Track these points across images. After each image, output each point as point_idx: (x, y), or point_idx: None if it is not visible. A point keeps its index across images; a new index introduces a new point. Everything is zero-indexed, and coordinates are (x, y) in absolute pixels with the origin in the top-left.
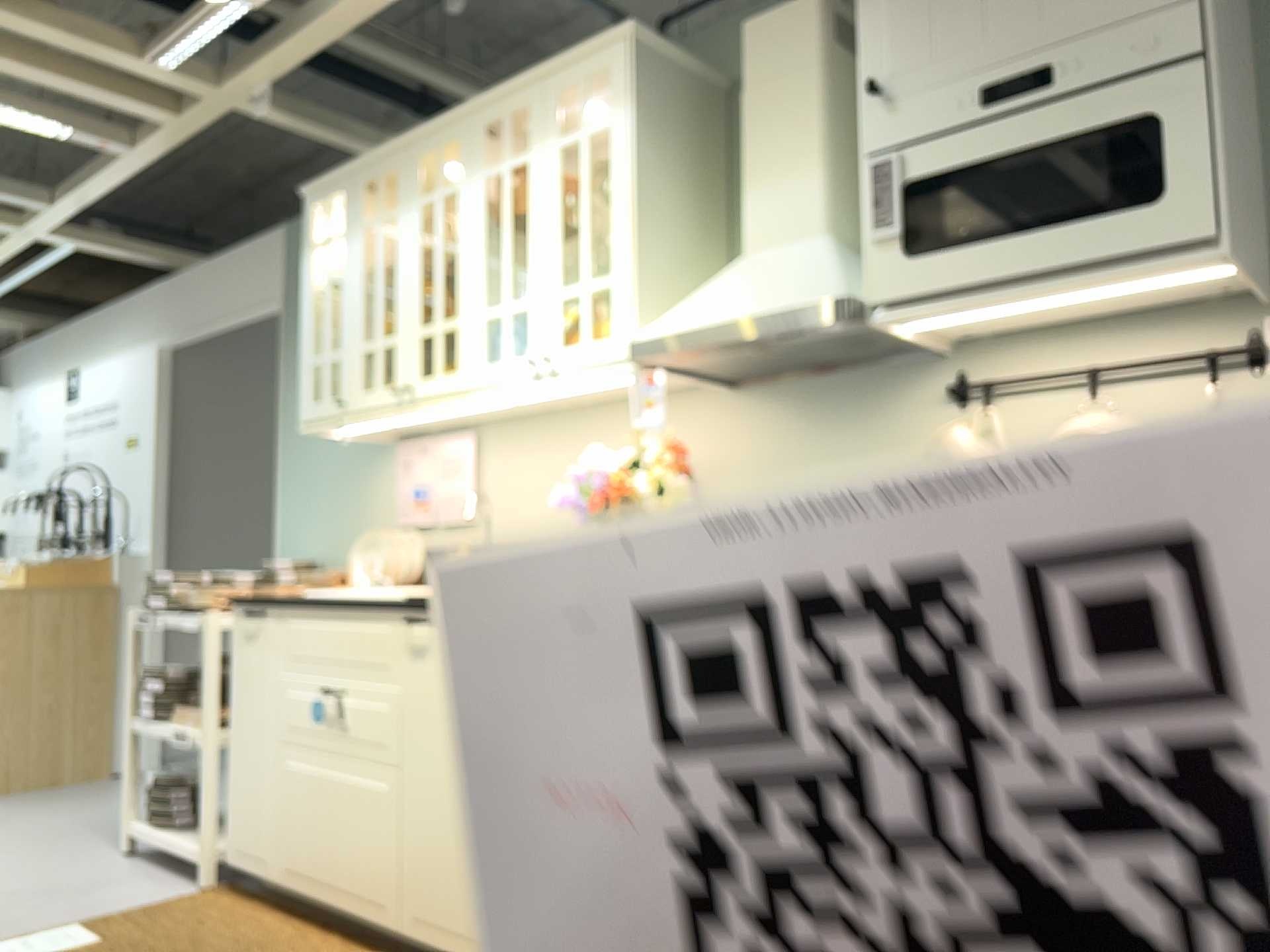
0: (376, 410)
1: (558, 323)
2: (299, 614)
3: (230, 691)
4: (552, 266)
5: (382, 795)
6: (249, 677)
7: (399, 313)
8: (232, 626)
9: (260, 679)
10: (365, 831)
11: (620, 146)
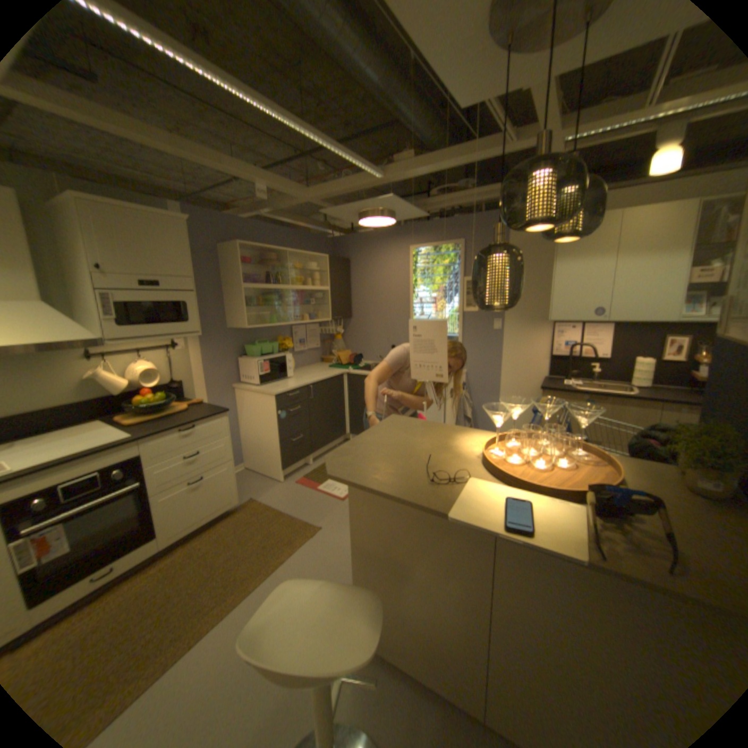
0: None
1: None
2: None
3: None
4: None
5: None
6: None
7: None
8: None
9: None
10: None
11: None
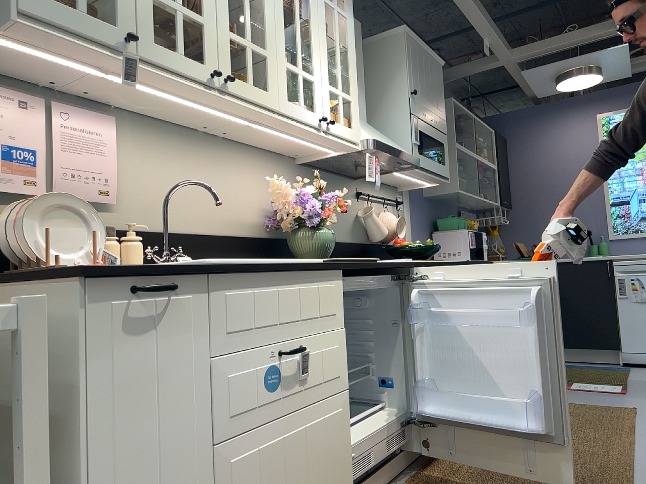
0: (168, 72)
1: (330, 104)
2: (237, 281)
3: (80, 427)
4: (326, 69)
5: (338, 417)
6: (141, 385)
7: (206, 0)
8: (78, 316)
9: (170, 378)
10: (327, 457)
11: (352, 35)
